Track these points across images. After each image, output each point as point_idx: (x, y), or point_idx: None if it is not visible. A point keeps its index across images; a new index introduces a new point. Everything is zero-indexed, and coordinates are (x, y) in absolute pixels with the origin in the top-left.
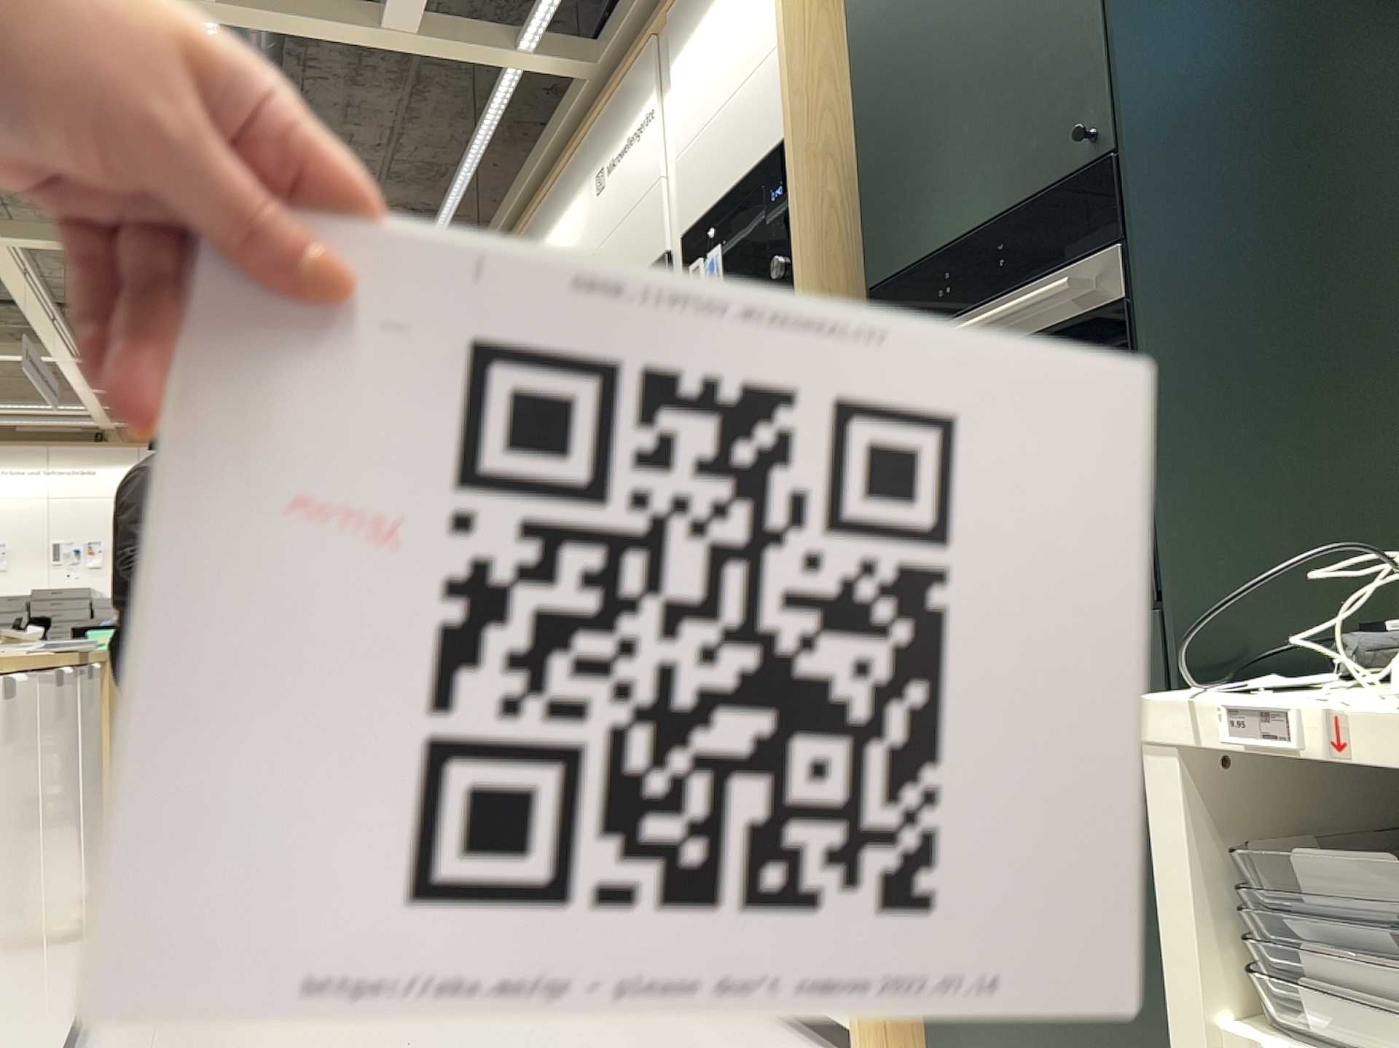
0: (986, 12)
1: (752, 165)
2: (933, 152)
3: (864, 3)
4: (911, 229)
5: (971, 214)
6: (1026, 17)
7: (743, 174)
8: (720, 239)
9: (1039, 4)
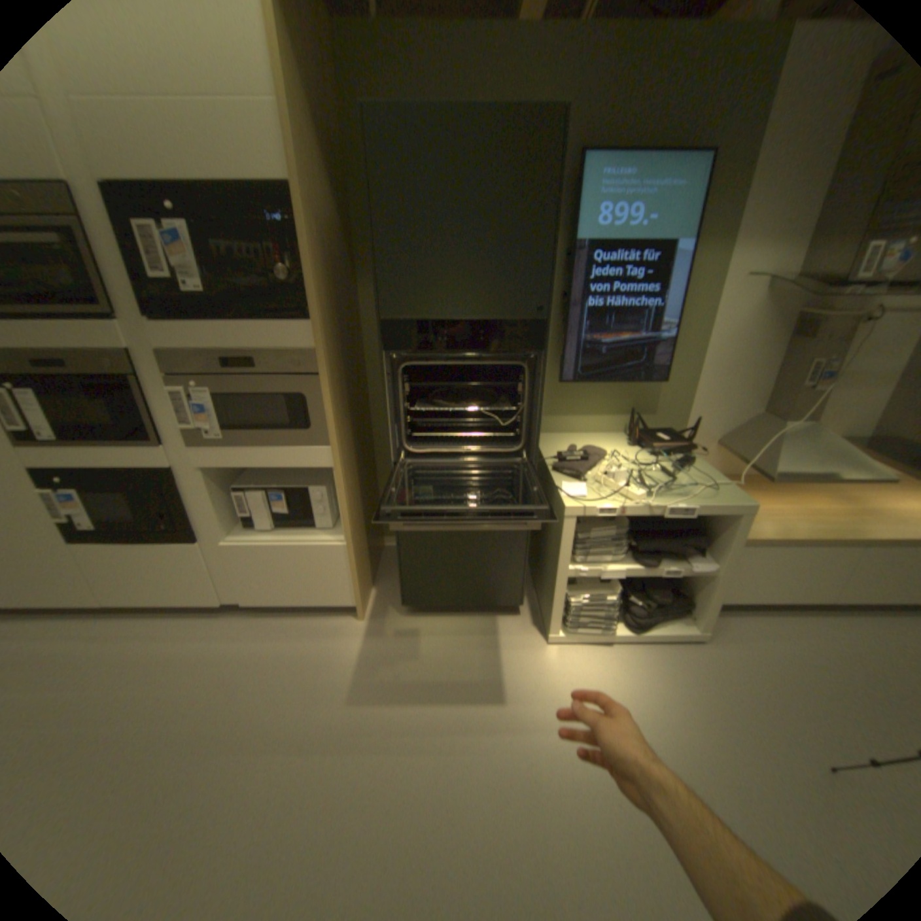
0: (479, 212)
1: (223, 175)
2: (431, 265)
3: (374, 134)
4: (410, 298)
5: (455, 308)
6: (503, 231)
7: (208, 176)
8: (177, 216)
9: (512, 230)
